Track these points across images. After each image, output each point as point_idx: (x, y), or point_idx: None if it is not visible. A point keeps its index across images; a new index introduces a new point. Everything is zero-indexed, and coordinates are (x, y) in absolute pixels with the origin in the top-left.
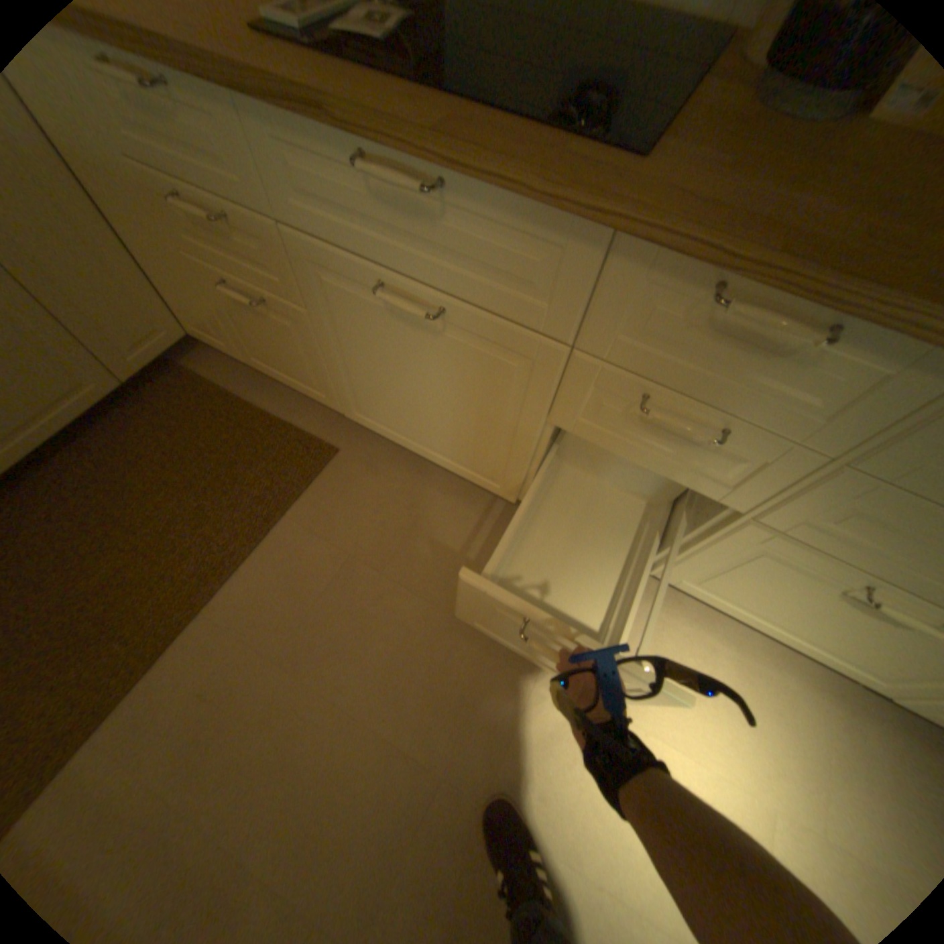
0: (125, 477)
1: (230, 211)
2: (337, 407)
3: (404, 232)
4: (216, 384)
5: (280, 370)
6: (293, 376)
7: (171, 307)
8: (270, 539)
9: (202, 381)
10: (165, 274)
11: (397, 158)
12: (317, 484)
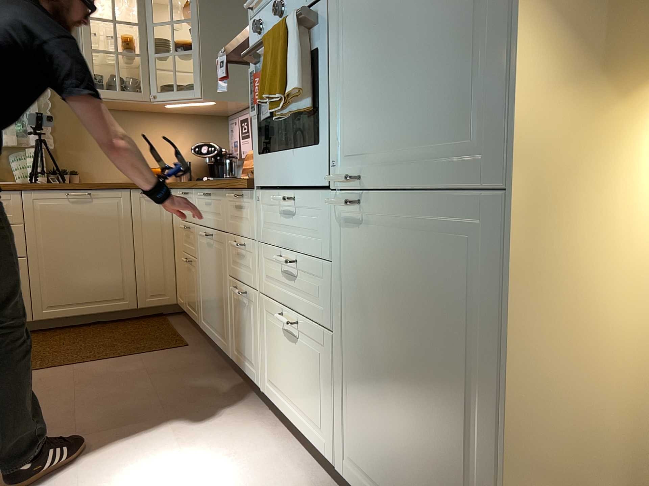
0: (105, 334)
1: (191, 226)
2: (199, 322)
3: (208, 212)
4: (170, 323)
5: (191, 306)
6: (193, 308)
7: (177, 286)
8: (125, 358)
9: (167, 321)
10: (178, 266)
11: (207, 192)
12: (165, 351)
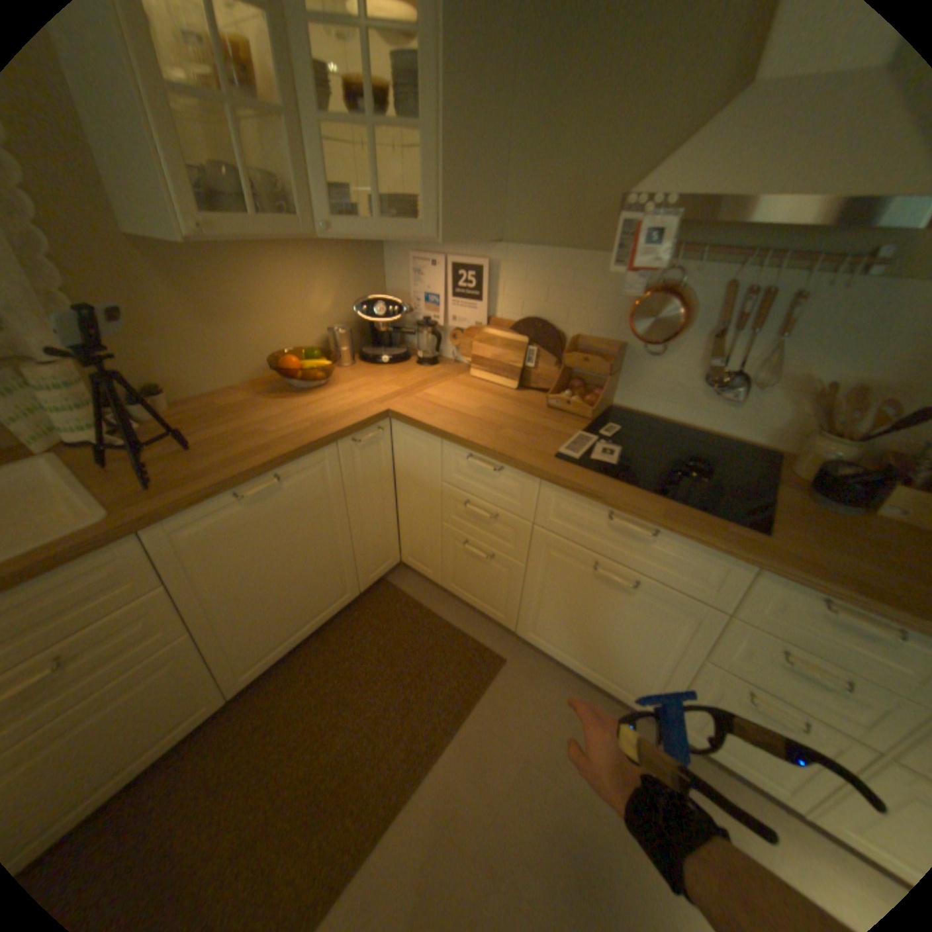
0: (353, 666)
1: (502, 514)
2: (512, 626)
3: (625, 544)
4: (413, 598)
5: (473, 594)
6: (483, 600)
7: (404, 545)
8: (460, 735)
9: (403, 594)
10: (417, 529)
11: (633, 518)
12: (493, 689)
